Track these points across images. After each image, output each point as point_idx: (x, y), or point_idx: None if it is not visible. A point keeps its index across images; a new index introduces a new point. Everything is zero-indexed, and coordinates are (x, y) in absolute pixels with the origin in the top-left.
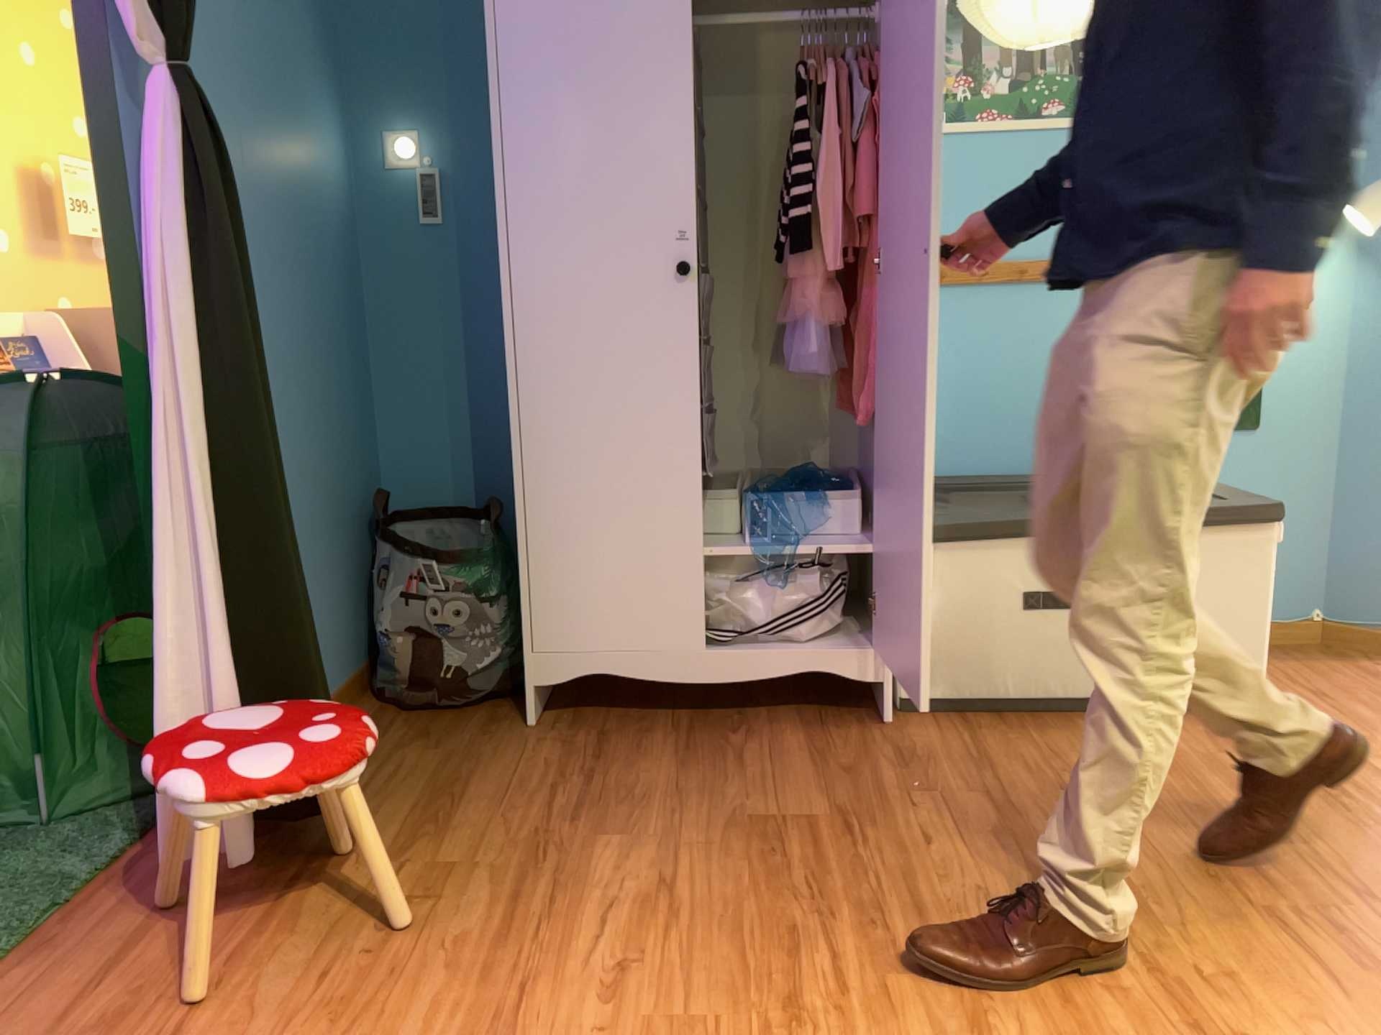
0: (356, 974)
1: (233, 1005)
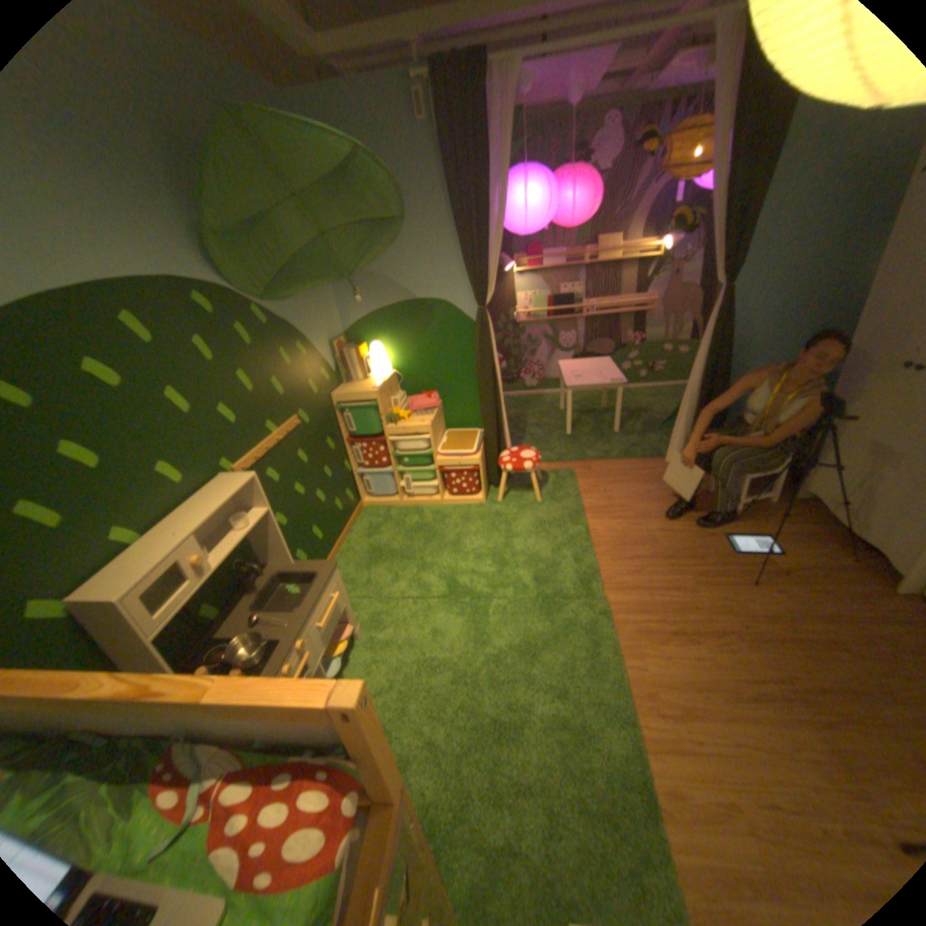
0: (650, 498)
1: (634, 487)
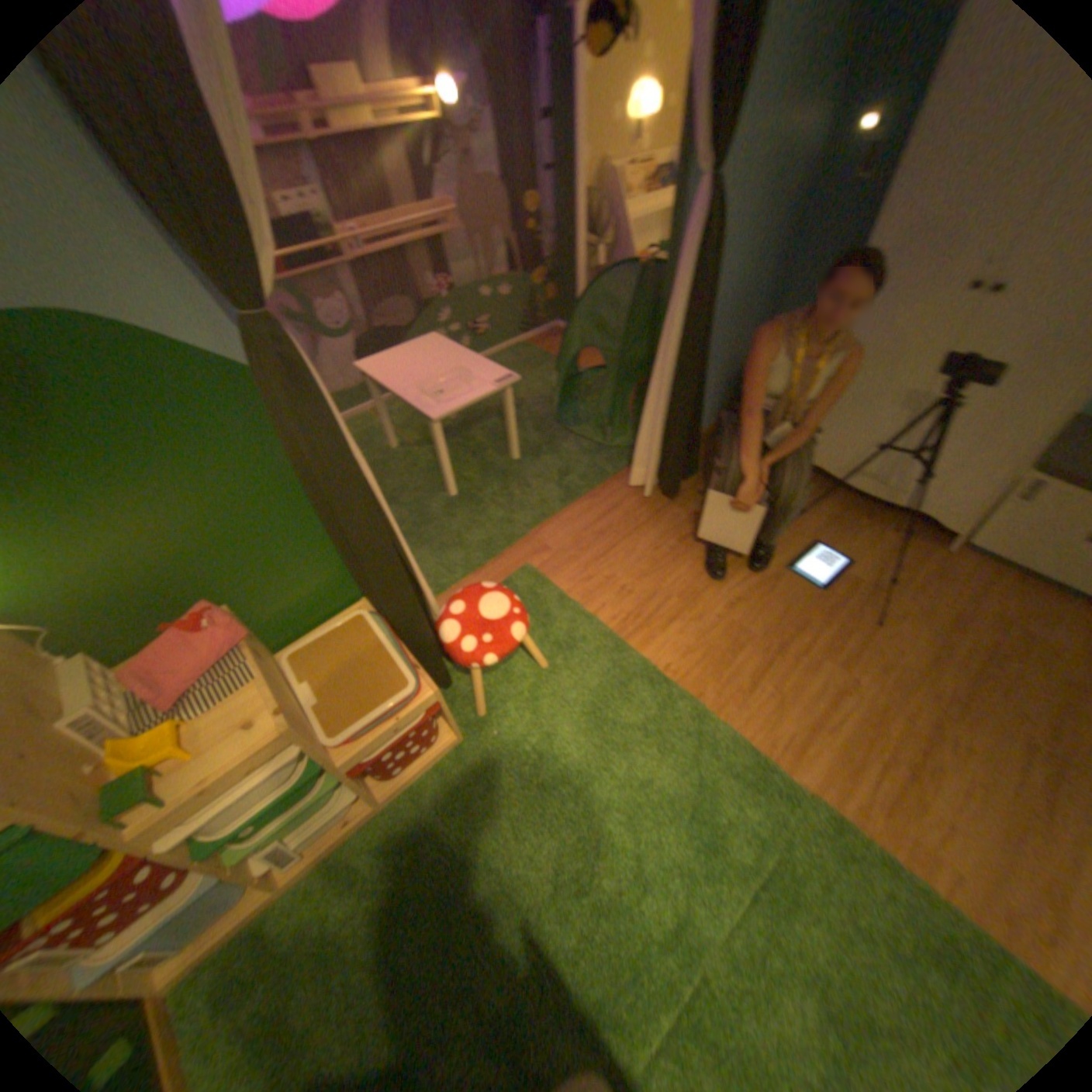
0: (664, 556)
1: (630, 547)
